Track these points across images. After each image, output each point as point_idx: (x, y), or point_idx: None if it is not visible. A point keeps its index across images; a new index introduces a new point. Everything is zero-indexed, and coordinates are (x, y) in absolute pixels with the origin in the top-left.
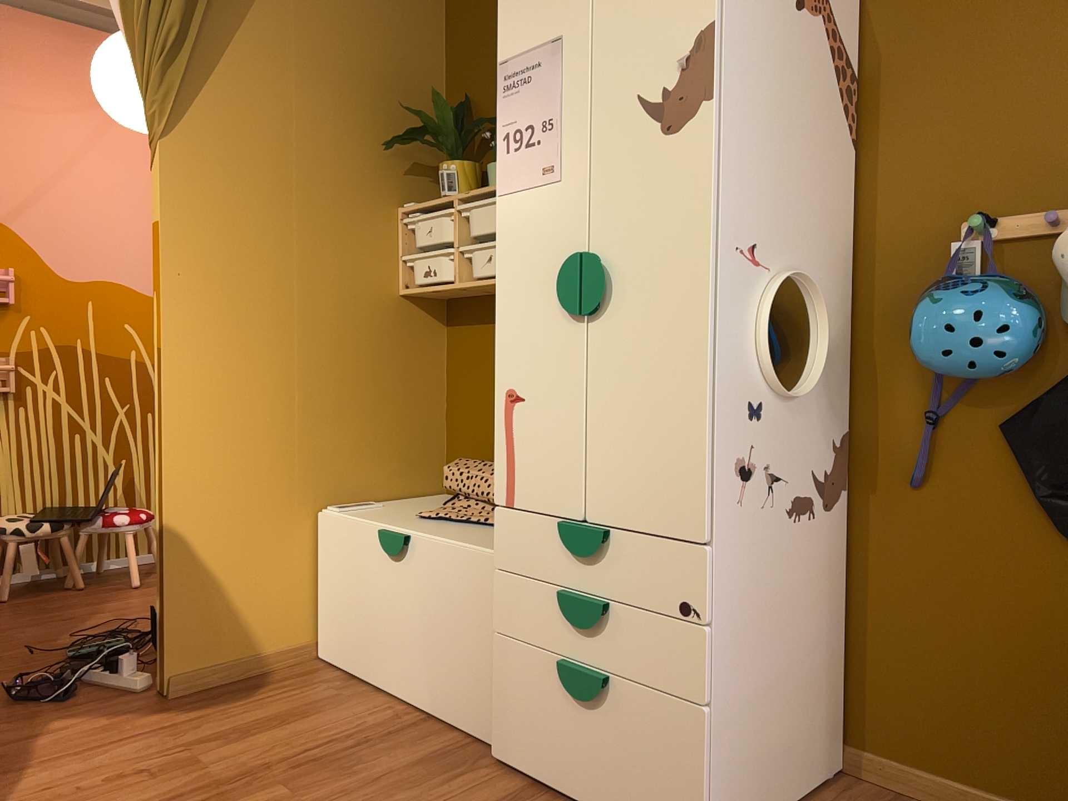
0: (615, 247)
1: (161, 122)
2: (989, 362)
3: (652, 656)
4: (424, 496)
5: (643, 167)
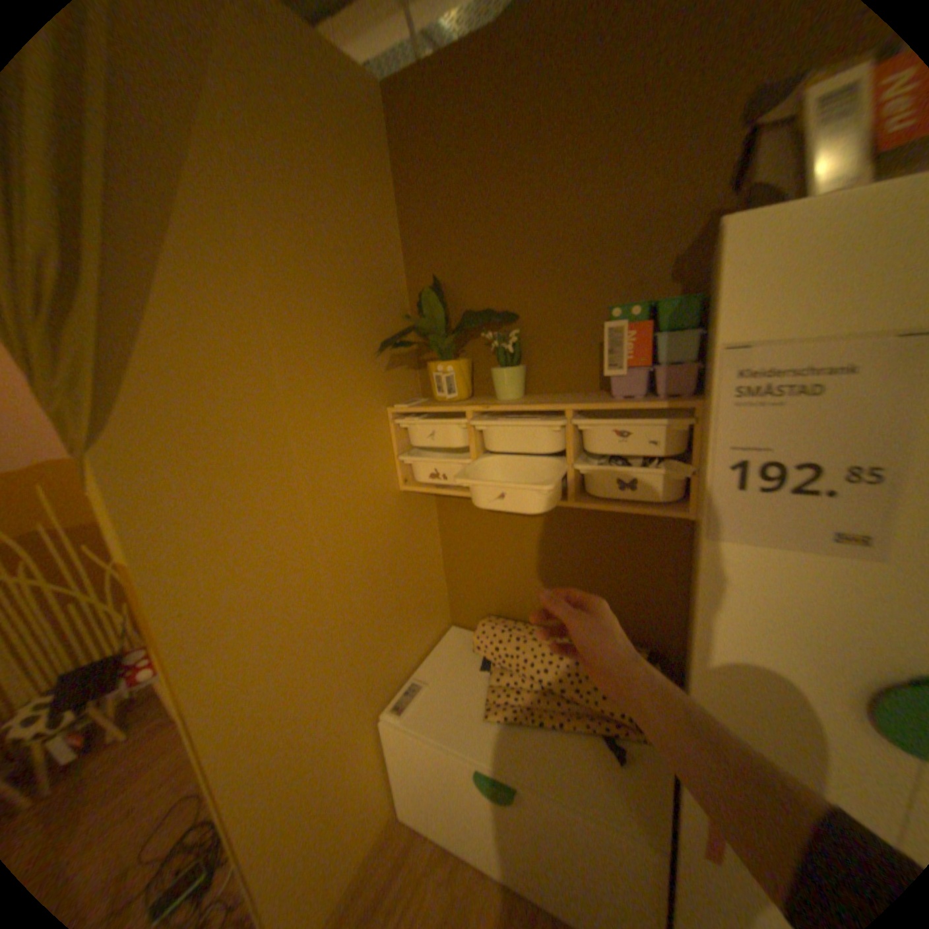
0: None
1: (77, 420)
2: None
3: None
4: (441, 637)
5: None
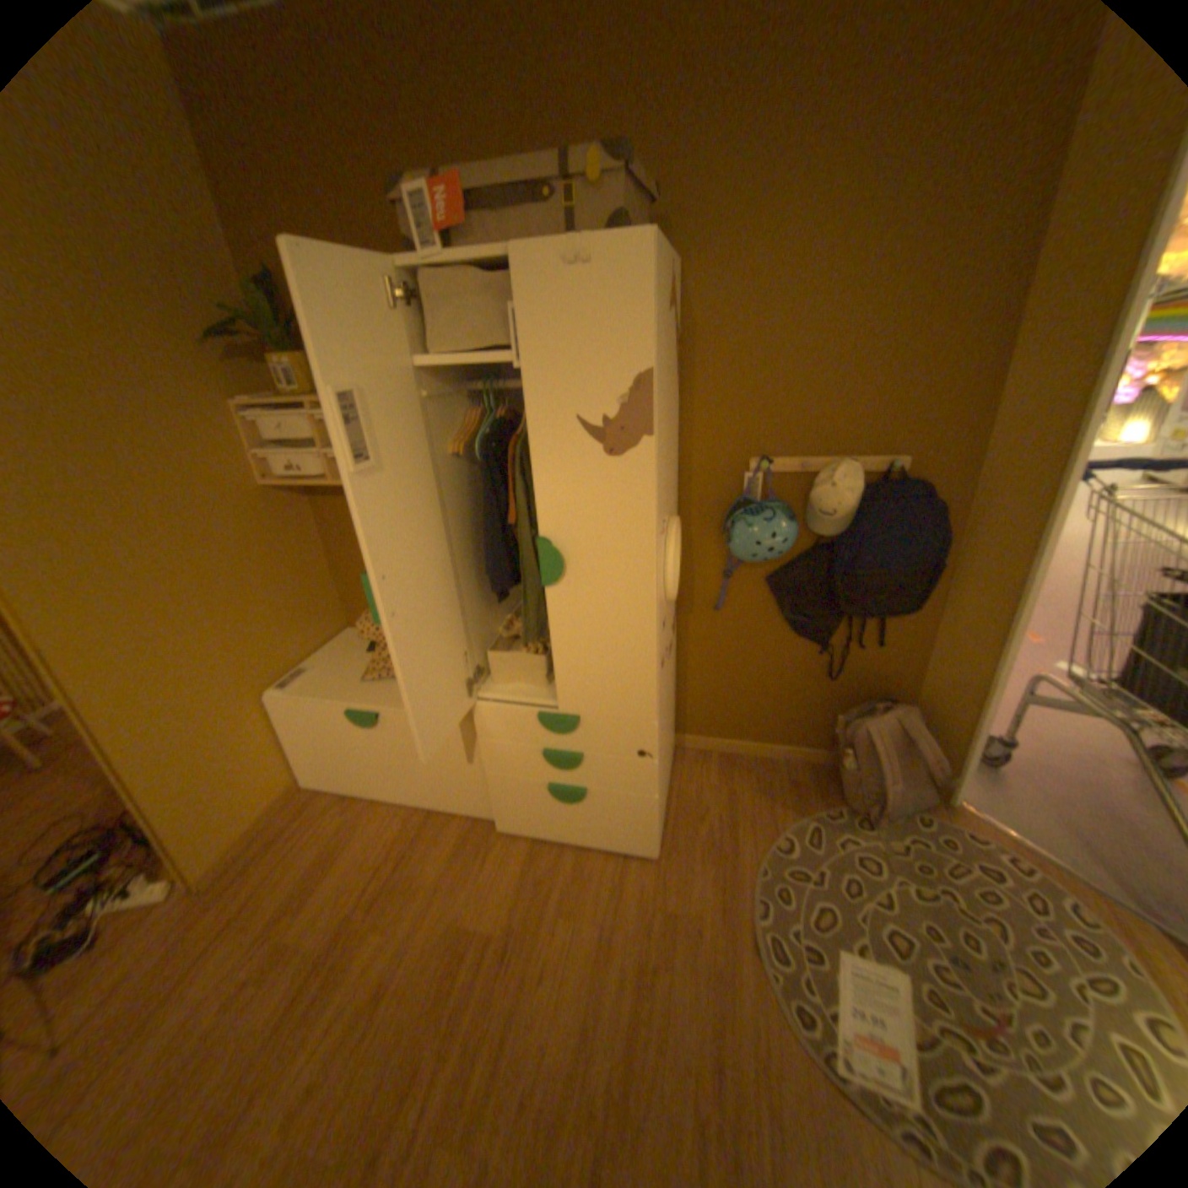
0: (564, 538)
1: None
2: (773, 558)
3: (617, 777)
4: (334, 638)
5: (587, 479)
